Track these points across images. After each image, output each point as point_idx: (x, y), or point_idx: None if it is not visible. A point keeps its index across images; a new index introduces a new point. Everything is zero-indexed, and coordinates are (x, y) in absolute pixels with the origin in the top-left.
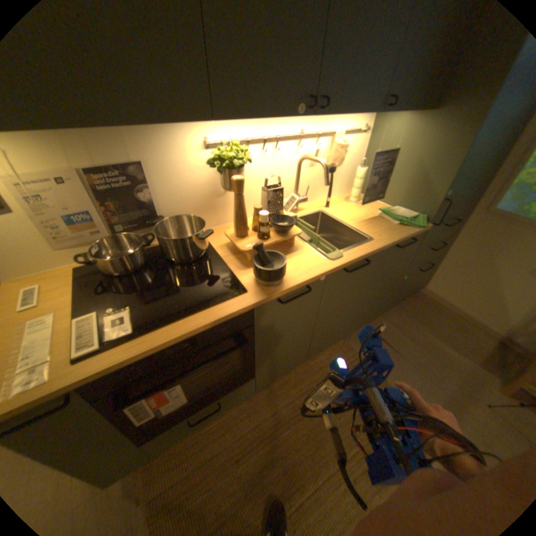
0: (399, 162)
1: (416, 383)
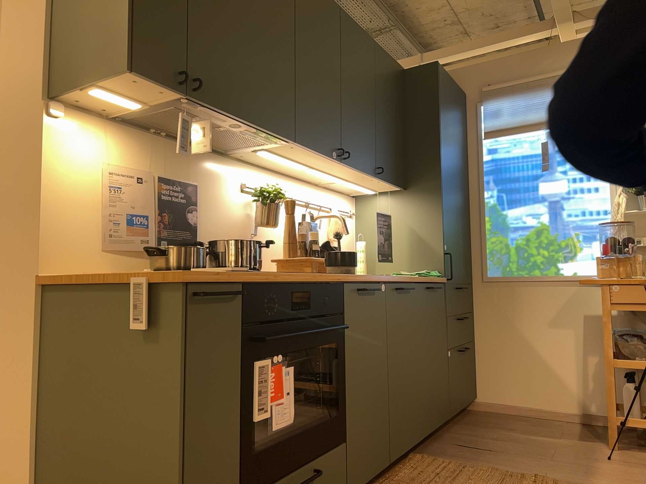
0: (393, 234)
1: (530, 463)
